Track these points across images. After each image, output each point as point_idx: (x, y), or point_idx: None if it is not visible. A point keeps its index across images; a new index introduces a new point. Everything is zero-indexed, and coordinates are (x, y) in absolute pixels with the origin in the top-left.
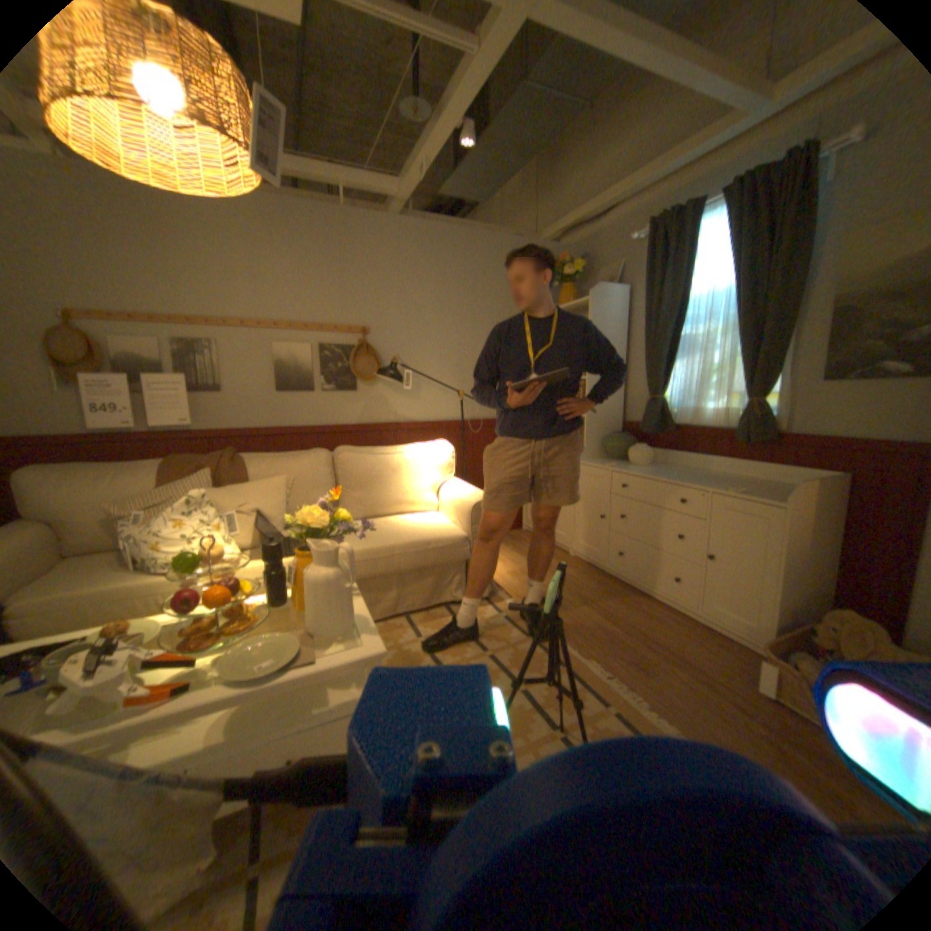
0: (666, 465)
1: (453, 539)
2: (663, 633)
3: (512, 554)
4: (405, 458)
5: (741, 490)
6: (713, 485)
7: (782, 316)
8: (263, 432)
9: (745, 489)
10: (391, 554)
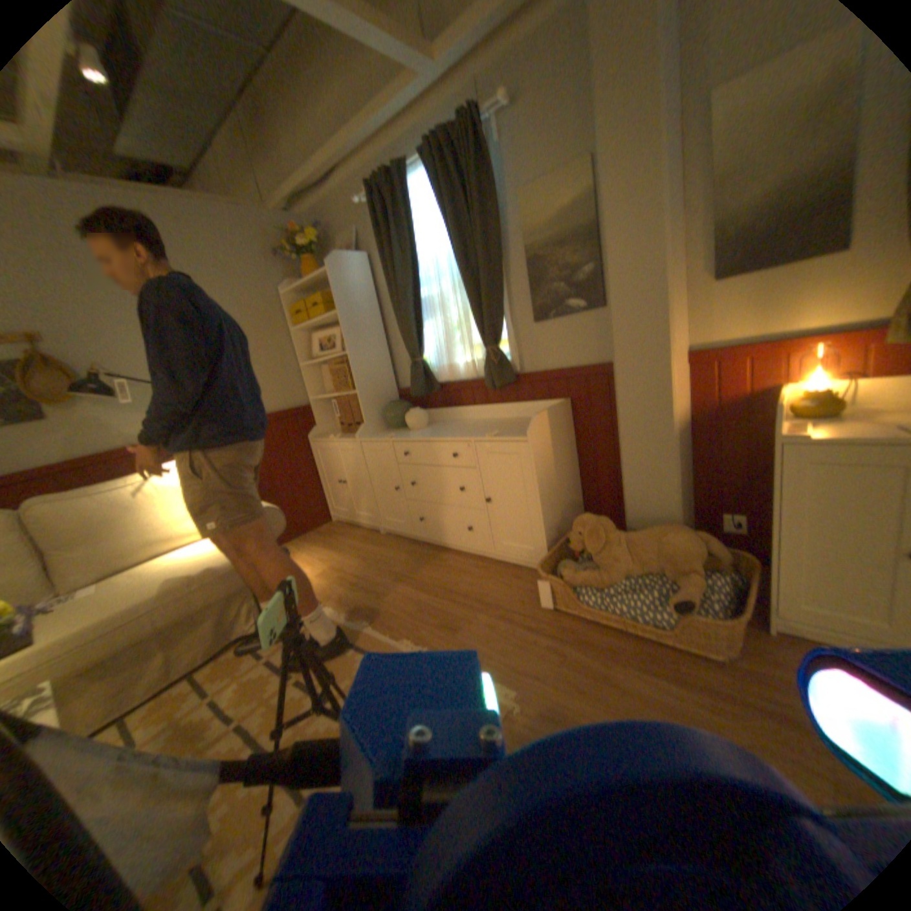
0: (440, 423)
1: (224, 566)
2: (466, 581)
3: (321, 552)
4: (142, 488)
5: (493, 433)
6: (474, 433)
7: (490, 269)
8: None
9: (496, 432)
10: (135, 616)
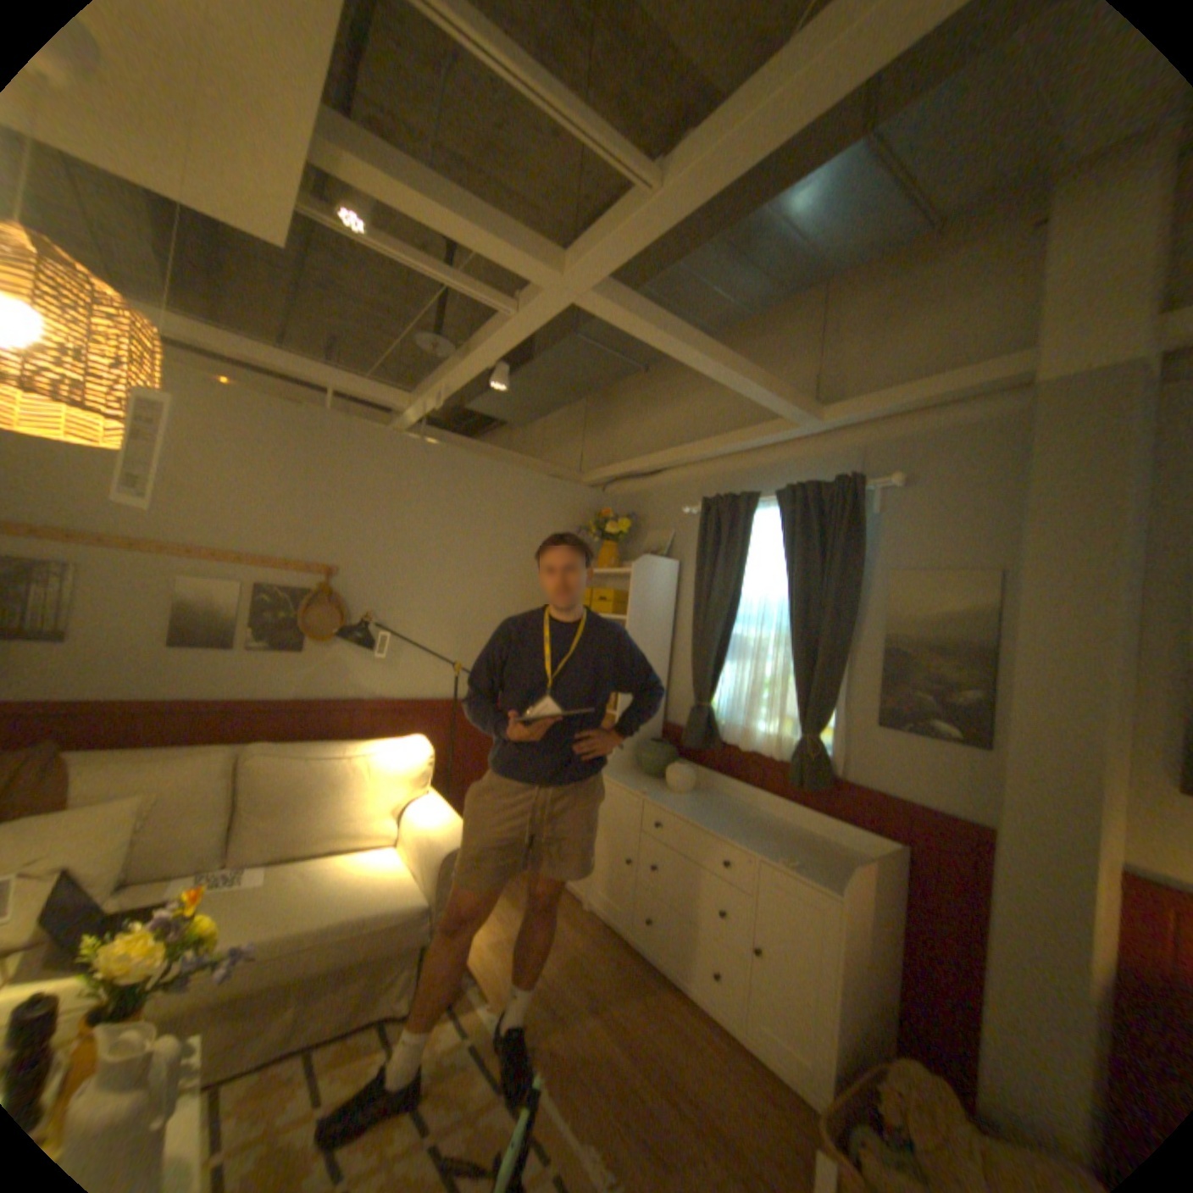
0: (709, 795)
1: (407, 916)
2: (695, 1072)
3: (502, 907)
4: (357, 769)
5: (792, 866)
6: (761, 846)
7: (834, 646)
8: (126, 711)
9: (797, 865)
10: (296, 953)
